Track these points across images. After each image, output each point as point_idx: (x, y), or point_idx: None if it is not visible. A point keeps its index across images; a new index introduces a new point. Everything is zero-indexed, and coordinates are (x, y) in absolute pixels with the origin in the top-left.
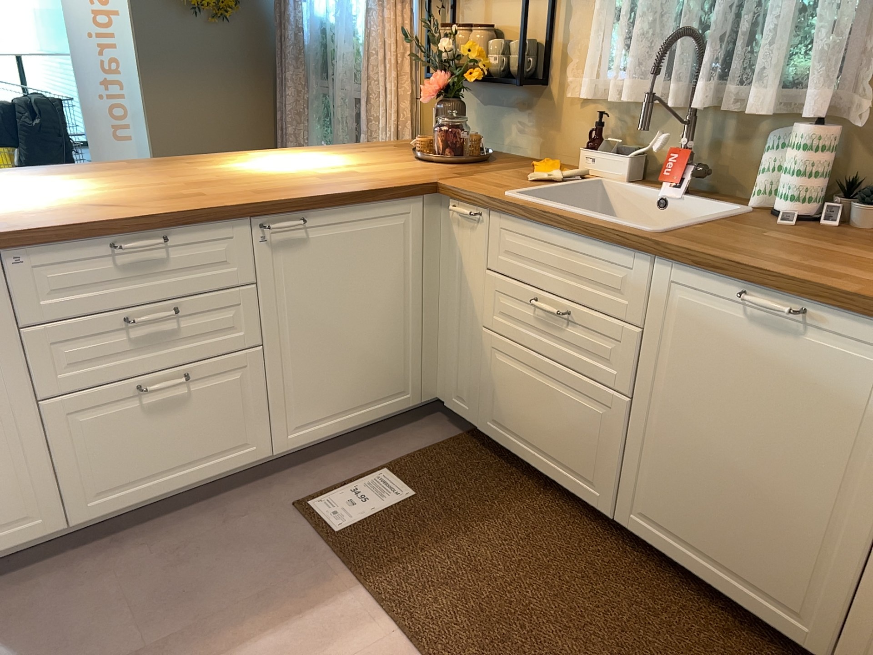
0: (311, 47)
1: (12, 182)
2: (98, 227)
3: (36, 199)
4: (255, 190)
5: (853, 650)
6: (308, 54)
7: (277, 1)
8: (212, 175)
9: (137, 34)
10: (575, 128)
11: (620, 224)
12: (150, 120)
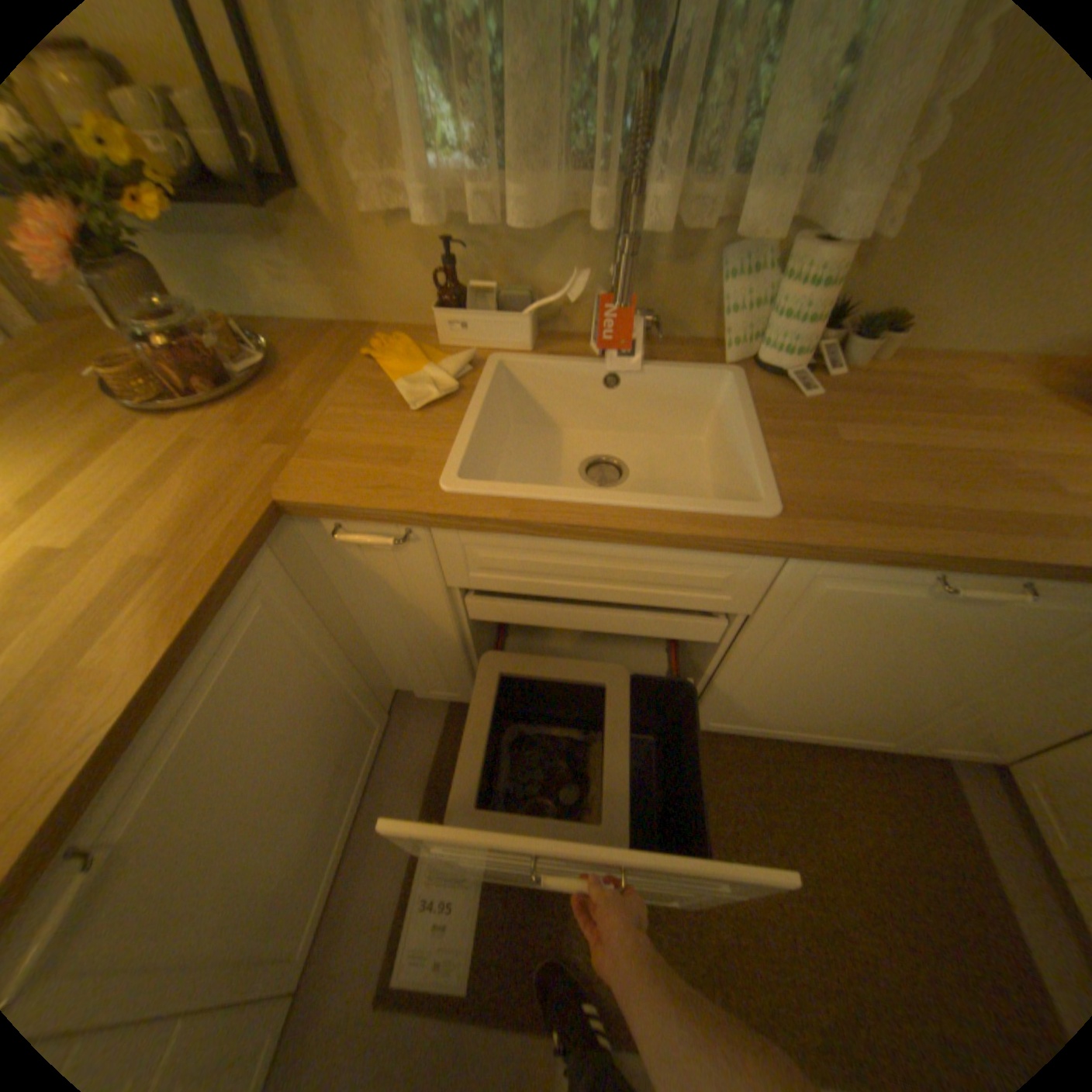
0: None
1: None
2: None
3: None
4: None
5: (936, 747)
6: None
7: None
8: None
9: None
10: (389, 259)
11: (714, 511)
12: None
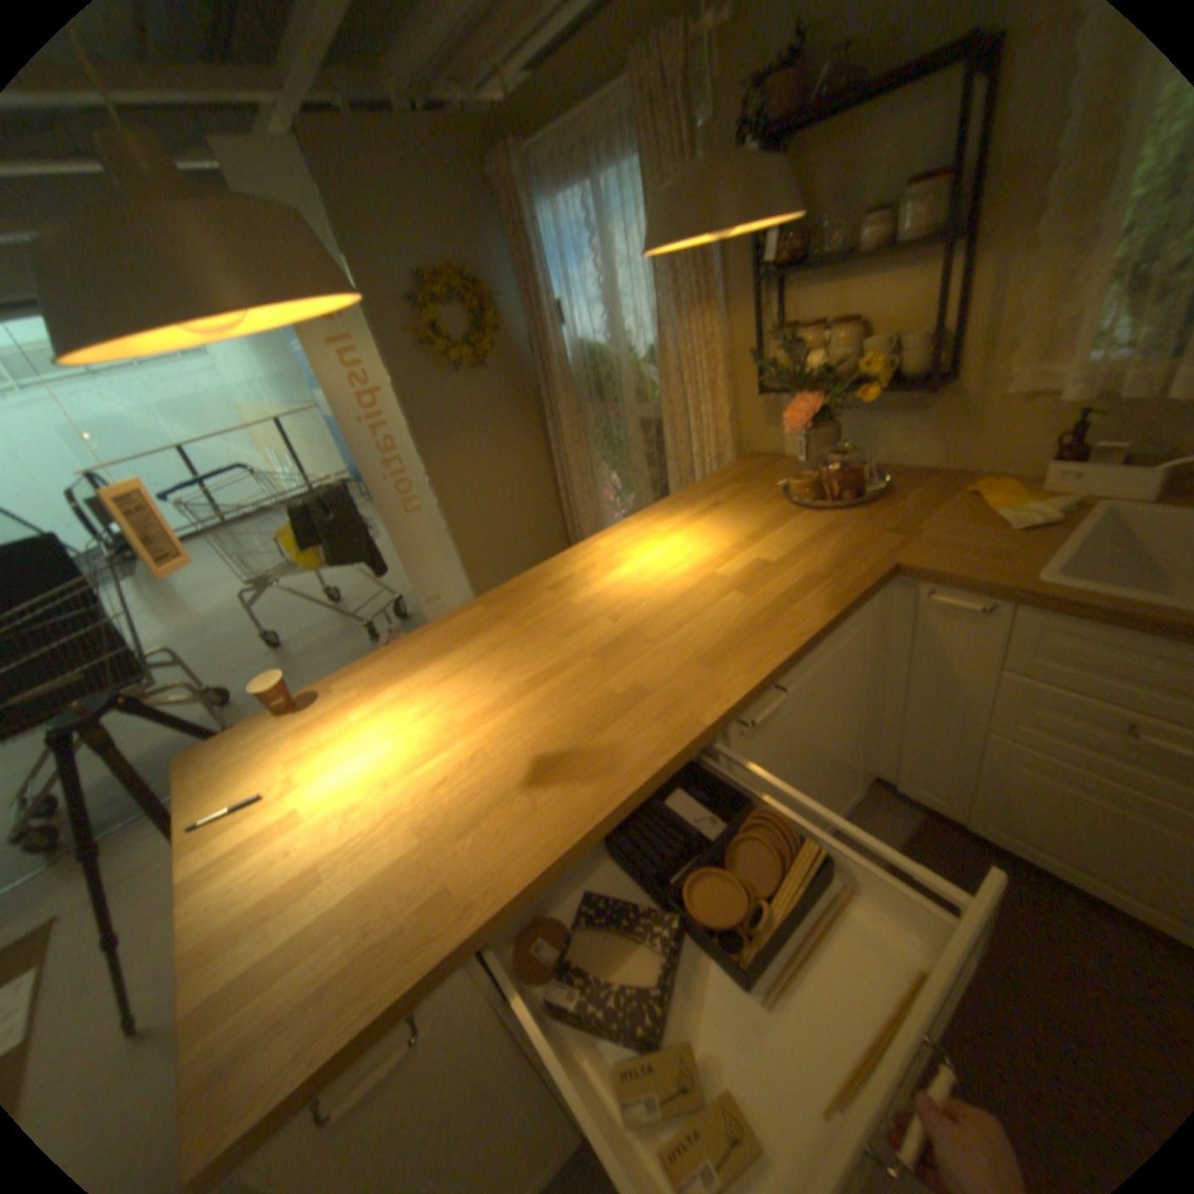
0: (576, 372)
1: (377, 705)
2: (572, 852)
3: (435, 766)
4: (694, 653)
5: None
6: (573, 378)
7: (524, 328)
8: (601, 616)
9: (402, 407)
10: (1015, 426)
11: None
12: (434, 490)
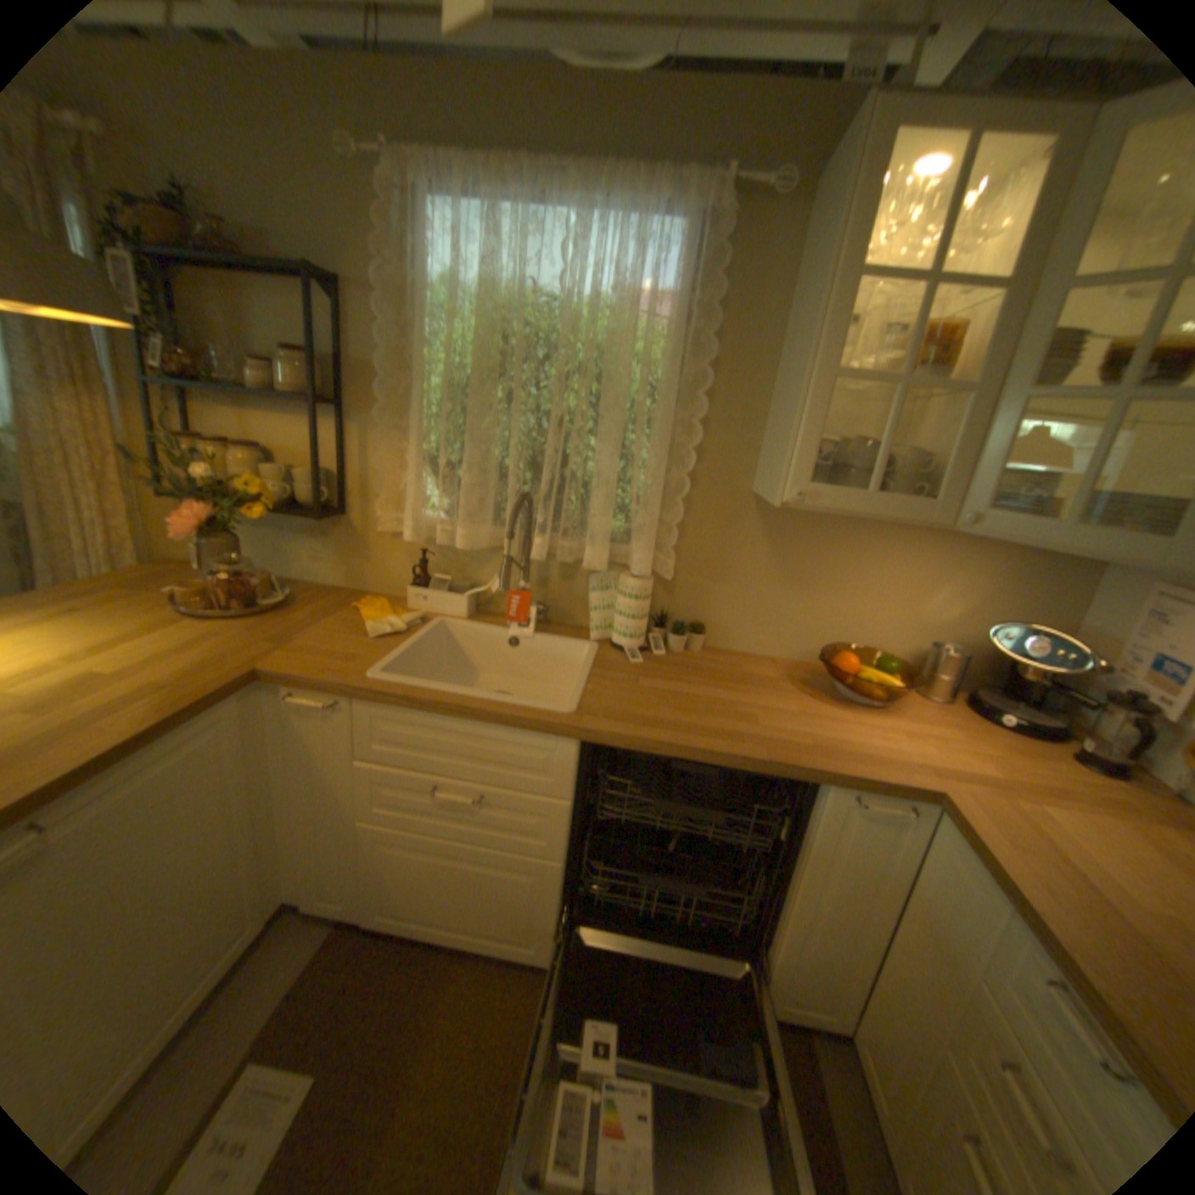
0: None
1: None
2: None
3: None
4: None
5: (776, 1001)
6: None
7: None
8: None
9: None
10: (389, 558)
11: (532, 706)
12: None
